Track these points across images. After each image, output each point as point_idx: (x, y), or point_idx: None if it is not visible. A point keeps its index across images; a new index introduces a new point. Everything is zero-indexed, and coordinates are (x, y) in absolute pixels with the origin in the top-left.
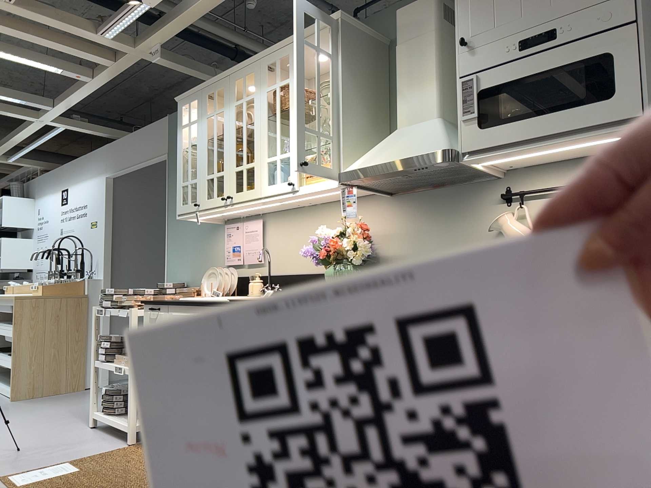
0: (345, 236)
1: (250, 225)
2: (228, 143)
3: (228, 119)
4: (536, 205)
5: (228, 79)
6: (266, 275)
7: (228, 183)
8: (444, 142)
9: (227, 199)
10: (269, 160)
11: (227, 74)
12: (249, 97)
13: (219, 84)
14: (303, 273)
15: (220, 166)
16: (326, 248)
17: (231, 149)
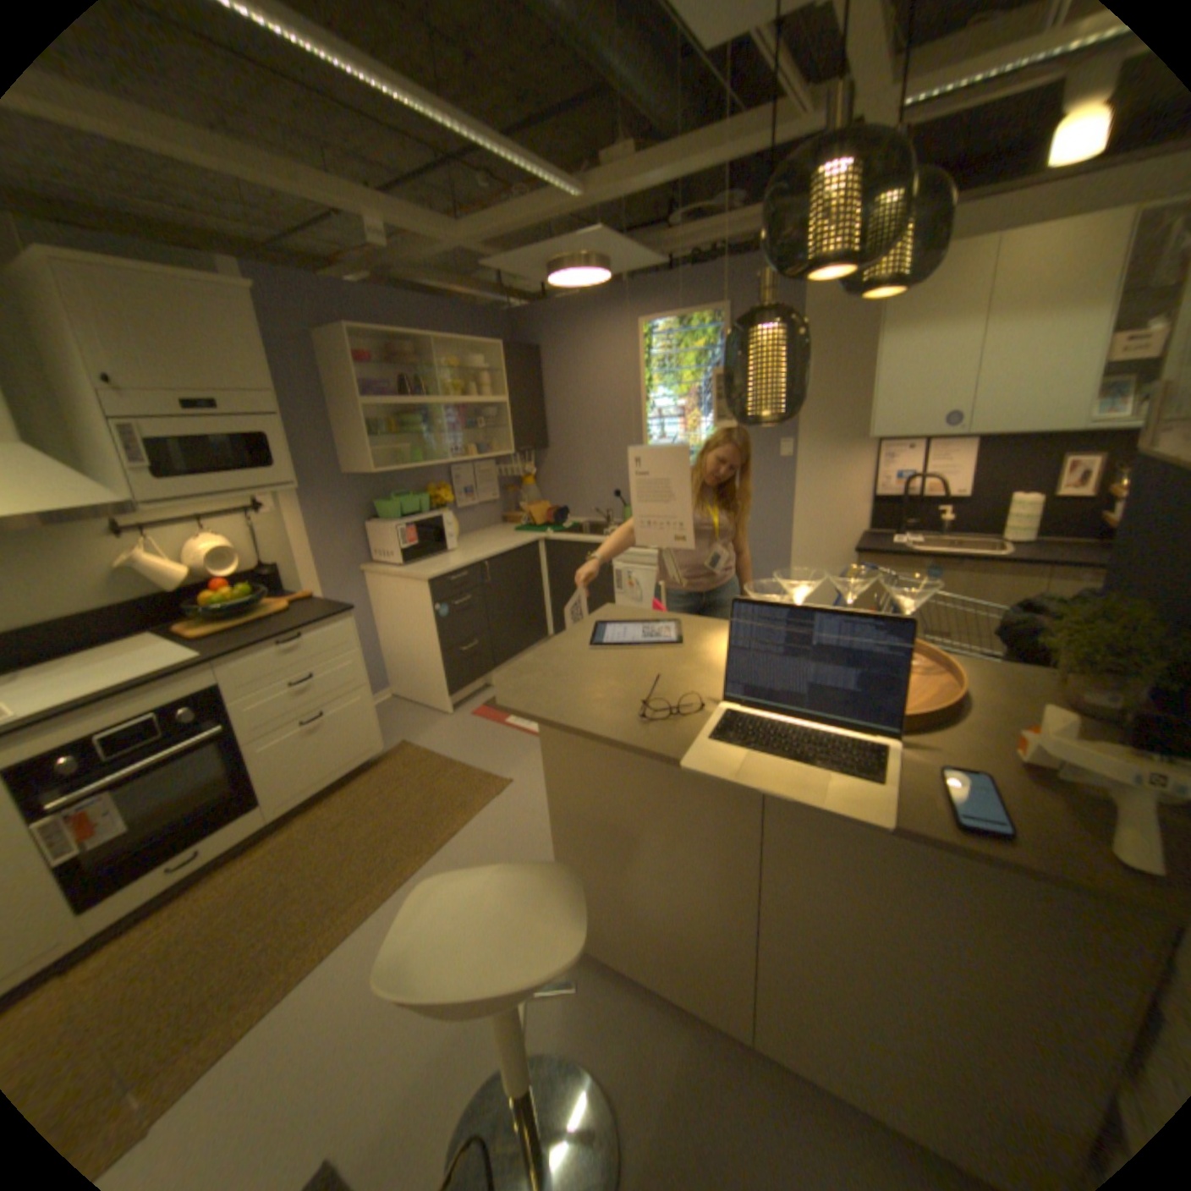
0: None
1: None
2: None
3: None
4: (156, 536)
5: None
6: None
7: None
8: (108, 490)
9: None
10: None
11: None
12: None
13: None
14: None
15: None
16: None
17: None
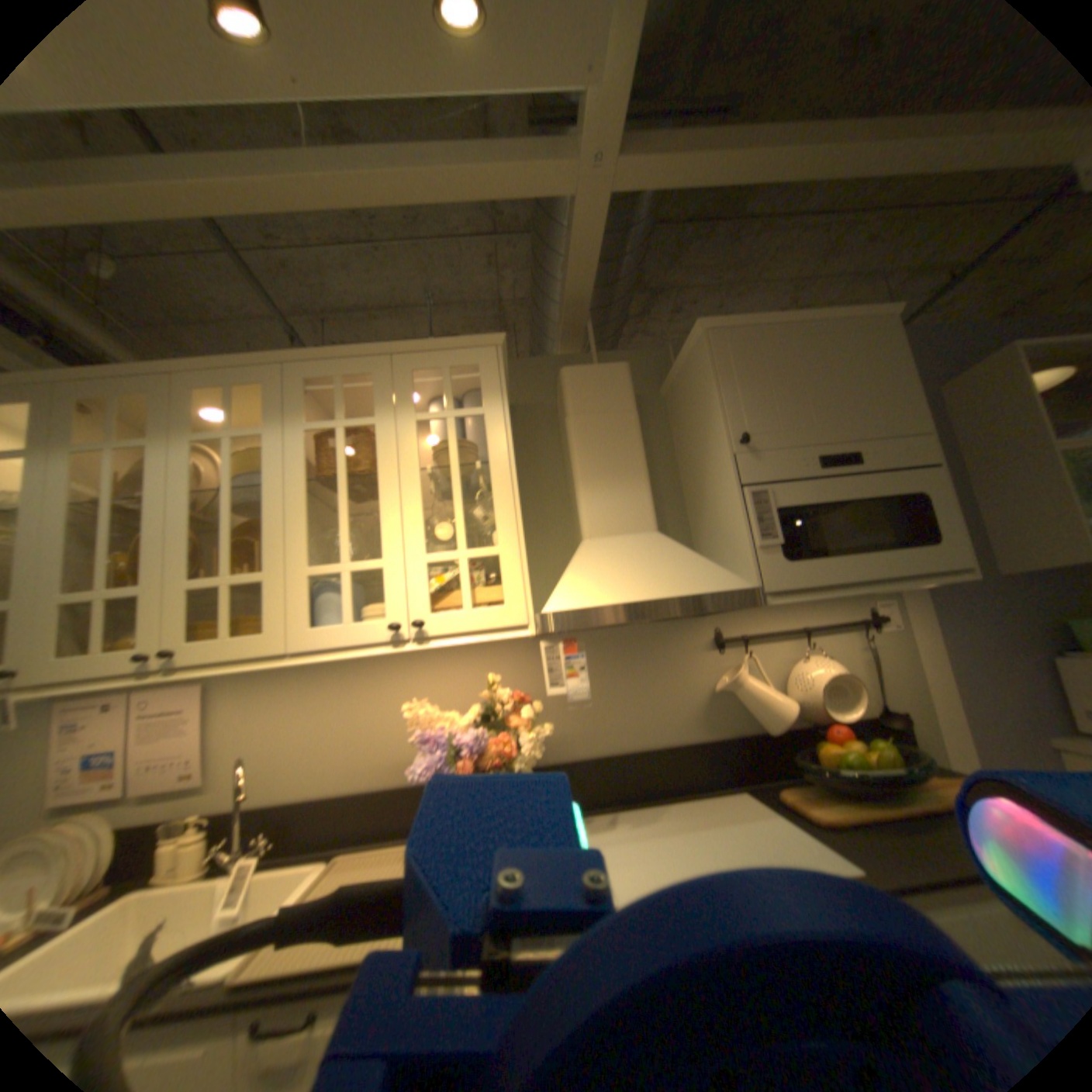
0: (491, 724)
1: (159, 703)
2: (161, 522)
3: (163, 467)
4: (757, 654)
5: (167, 381)
6: (210, 815)
7: (157, 620)
8: (733, 574)
9: (154, 662)
10: (318, 574)
11: (165, 369)
12: (247, 432)
13: (126, 385)
14: (330, 797)
15: (108, 572)
16: (475, 759)
17: (175, 539)
